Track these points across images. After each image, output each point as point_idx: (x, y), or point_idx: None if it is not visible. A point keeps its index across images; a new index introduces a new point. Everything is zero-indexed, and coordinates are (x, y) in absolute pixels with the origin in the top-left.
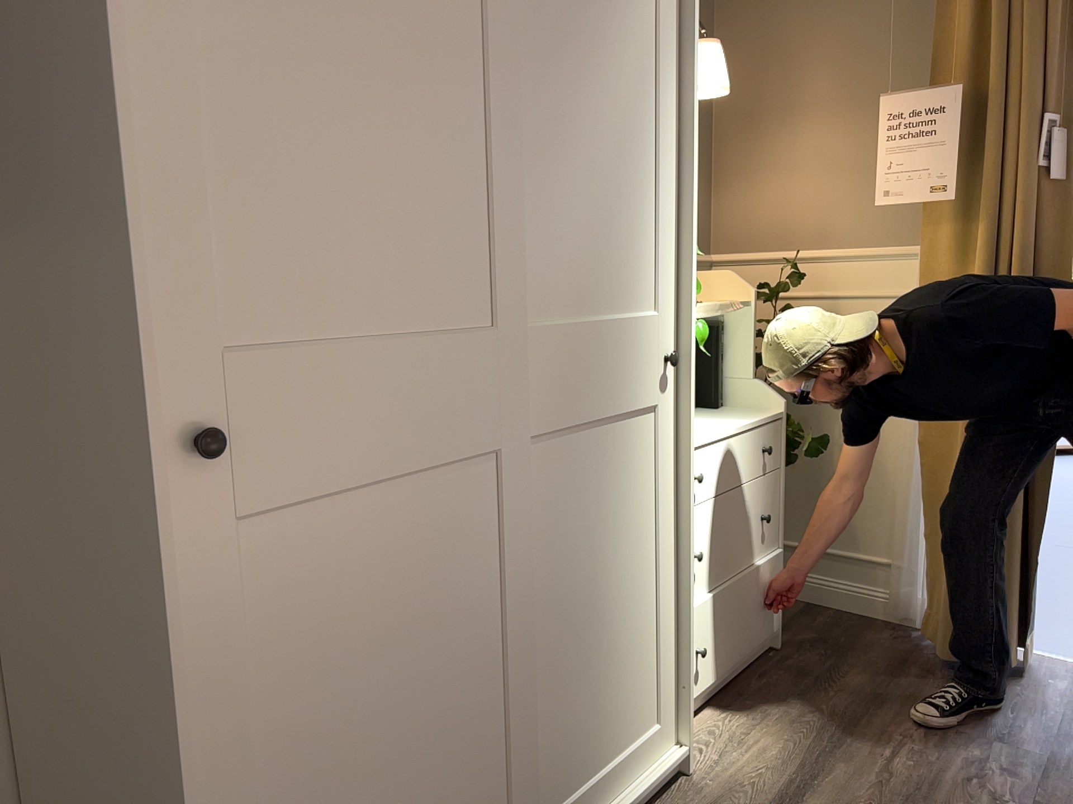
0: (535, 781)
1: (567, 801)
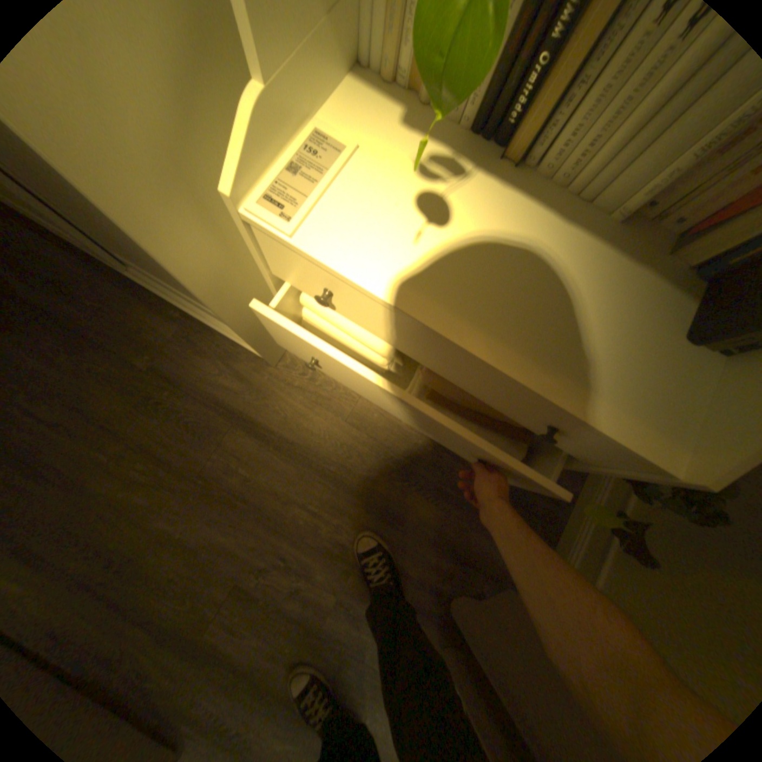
0: (92, 241)
1: (147, 276)
